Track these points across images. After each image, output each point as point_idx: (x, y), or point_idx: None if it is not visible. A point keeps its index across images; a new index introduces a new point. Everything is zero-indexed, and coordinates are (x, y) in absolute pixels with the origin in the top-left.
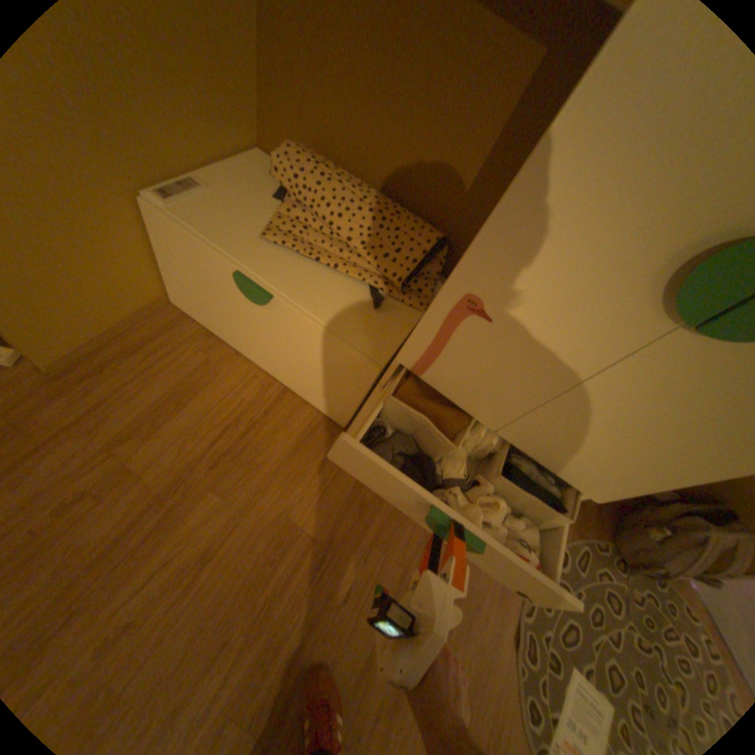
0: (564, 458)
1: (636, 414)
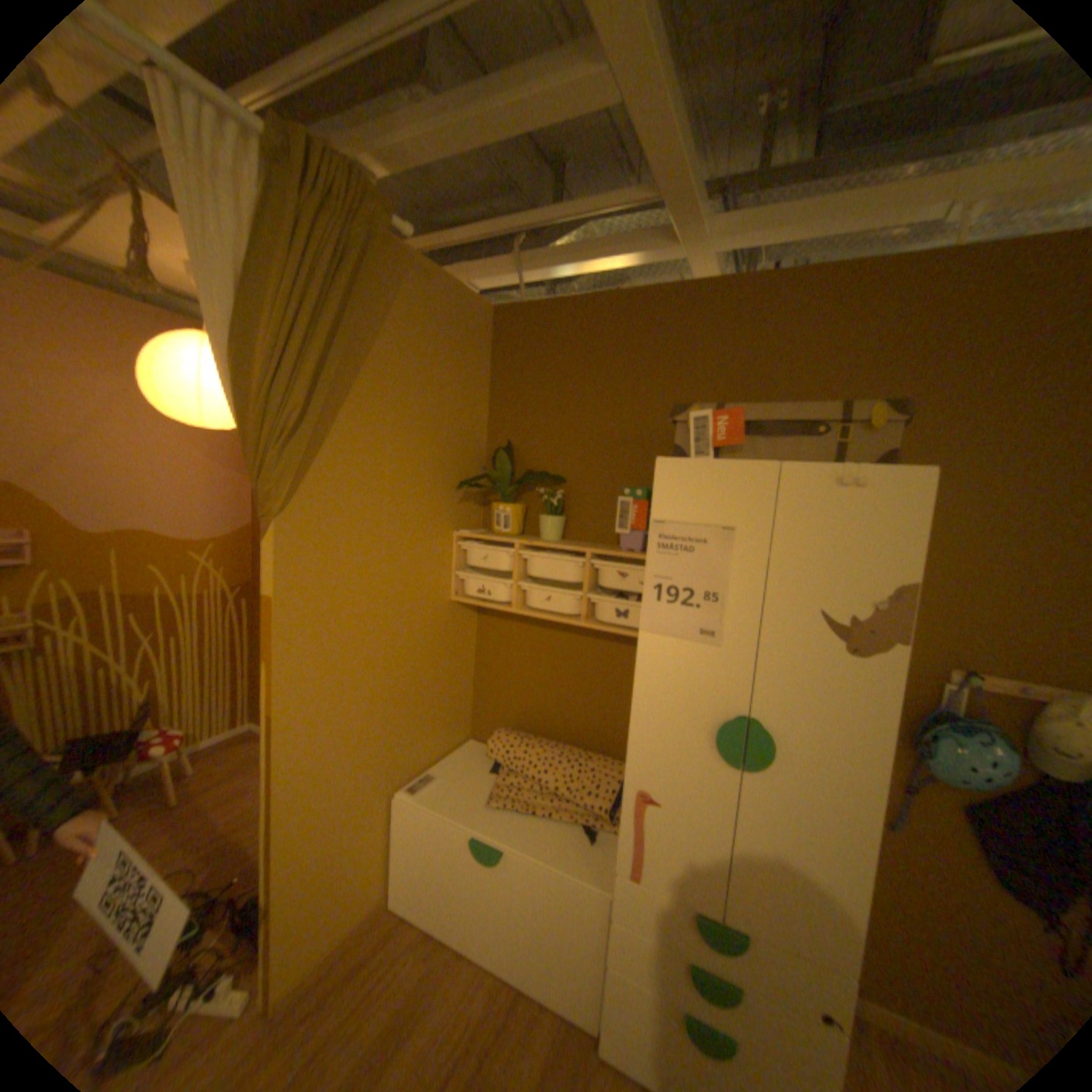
0: (786, 926)
1: (780, 845)
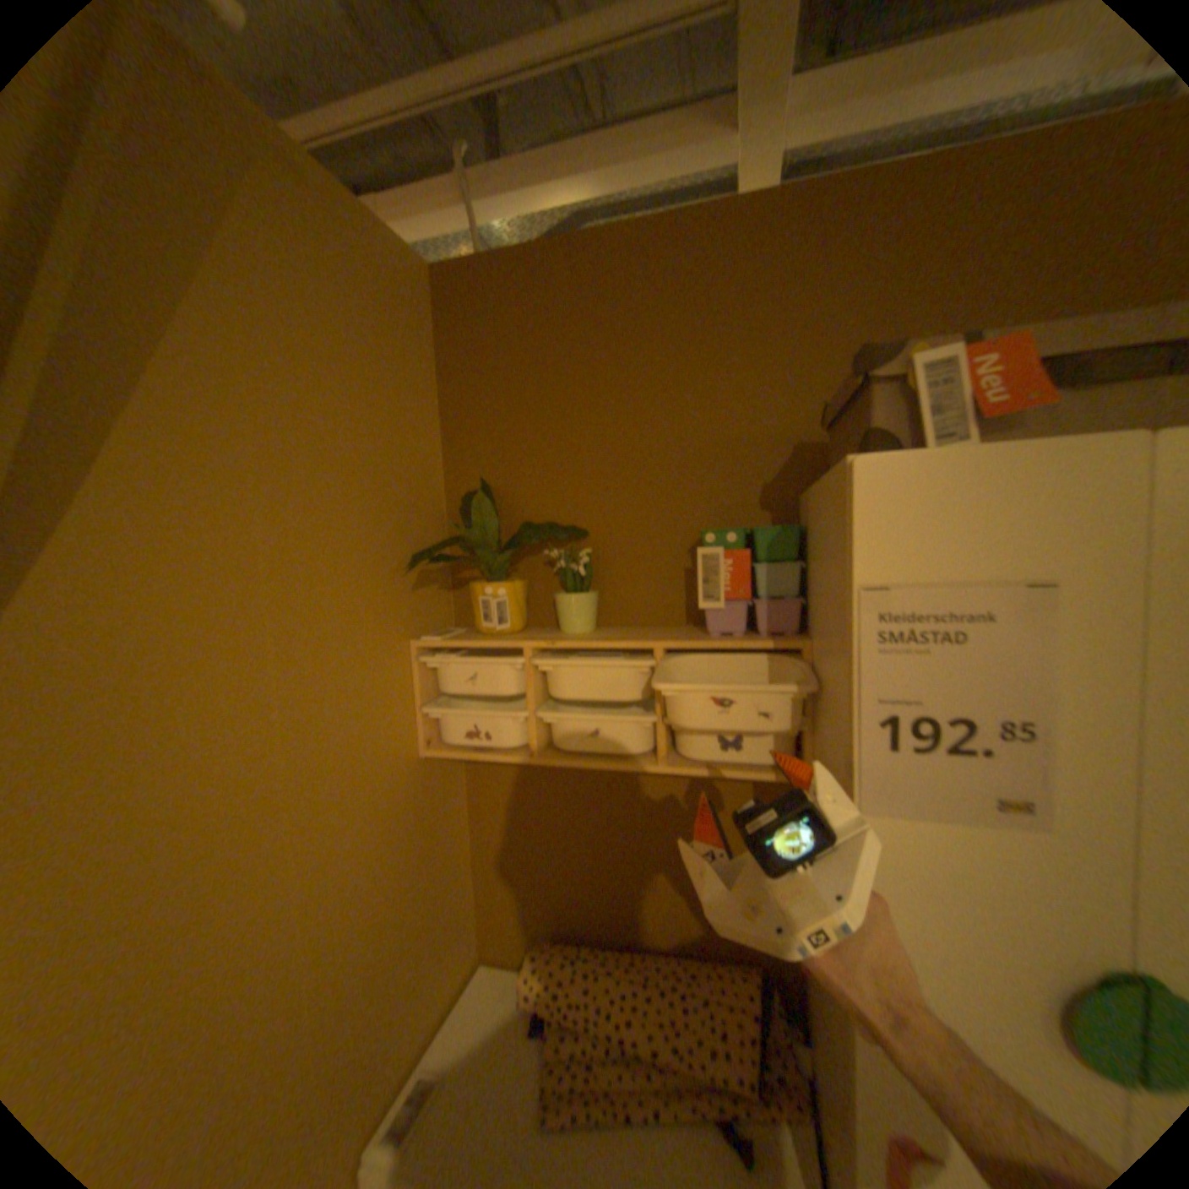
0: None
1: None
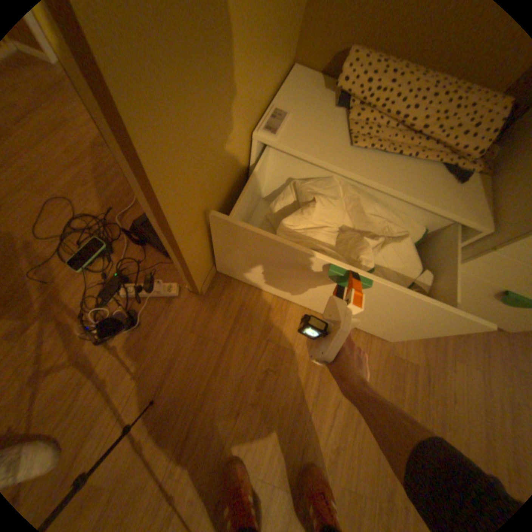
0: None
1: None
